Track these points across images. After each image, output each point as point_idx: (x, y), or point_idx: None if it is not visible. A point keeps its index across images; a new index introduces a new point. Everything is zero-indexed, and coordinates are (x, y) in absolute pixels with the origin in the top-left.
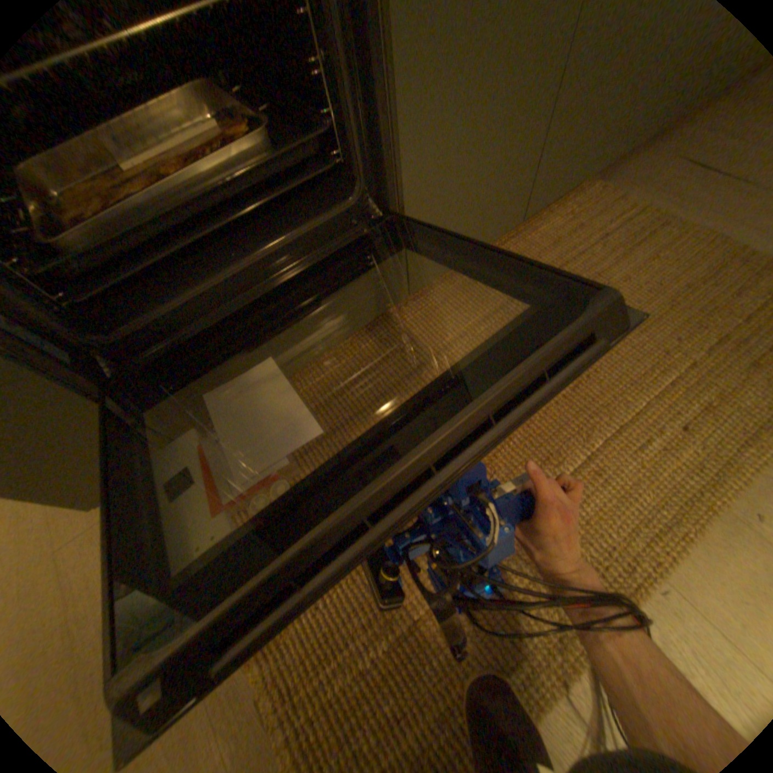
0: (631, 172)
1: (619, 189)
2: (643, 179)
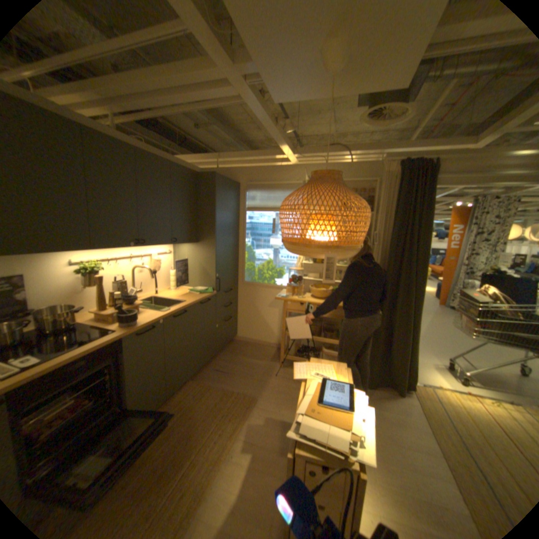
0: (200, 377)
1: (197, 383)
2: (203, 378)
